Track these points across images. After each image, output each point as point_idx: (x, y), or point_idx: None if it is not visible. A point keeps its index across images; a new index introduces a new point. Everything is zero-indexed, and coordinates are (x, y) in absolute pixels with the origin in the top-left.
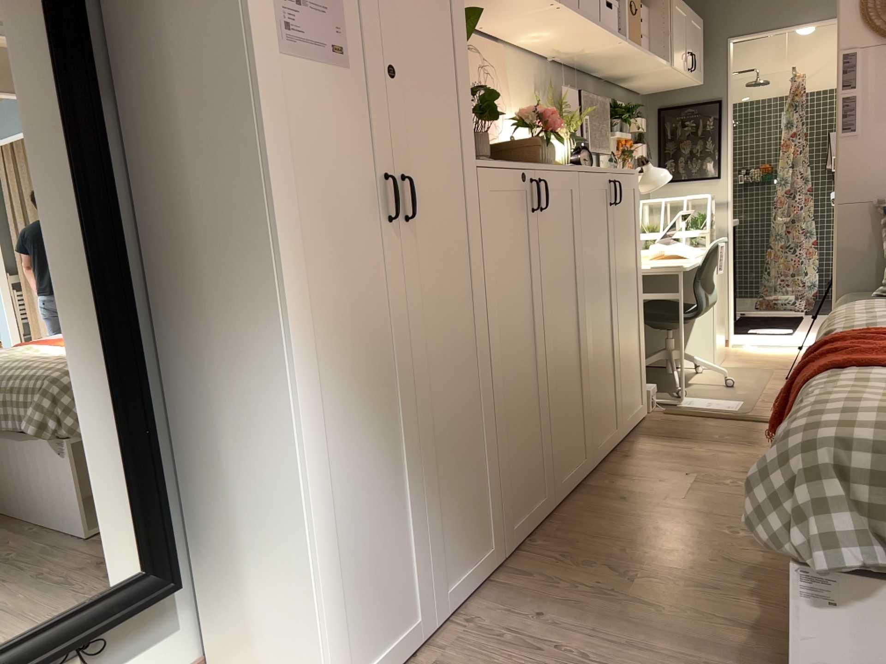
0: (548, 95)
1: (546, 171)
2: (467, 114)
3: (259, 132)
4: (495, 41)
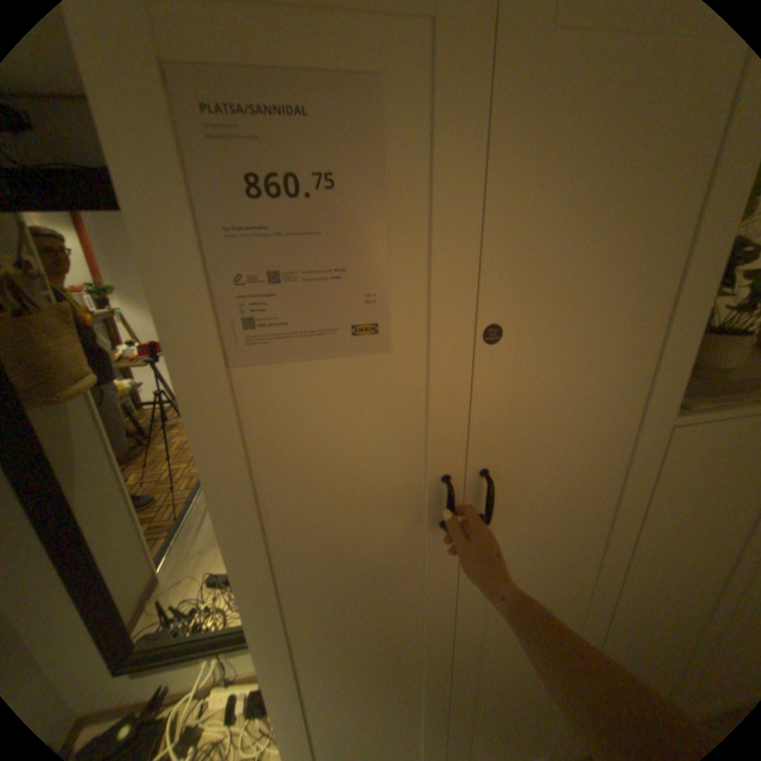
0: None
1: None
2: (690, 351)
3: (202, 475)
4: None
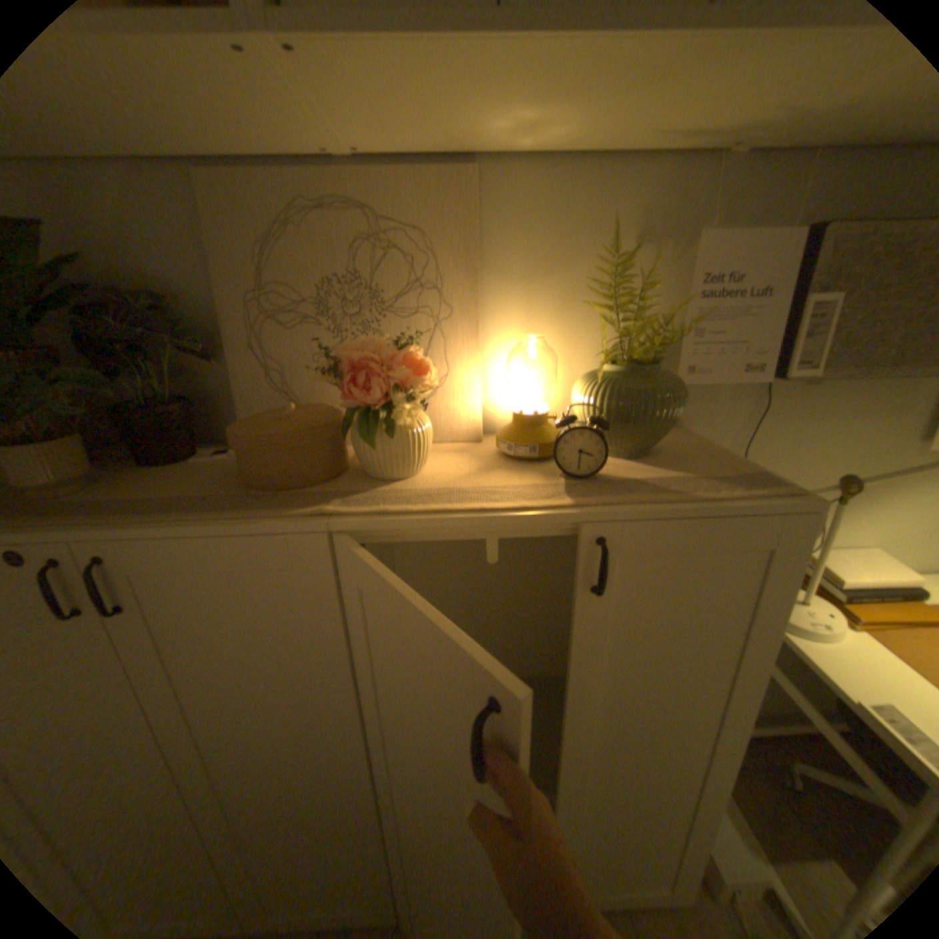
0: (616, 260)
1: (123, 540)
2: None
3: None
4: (457, 155)
